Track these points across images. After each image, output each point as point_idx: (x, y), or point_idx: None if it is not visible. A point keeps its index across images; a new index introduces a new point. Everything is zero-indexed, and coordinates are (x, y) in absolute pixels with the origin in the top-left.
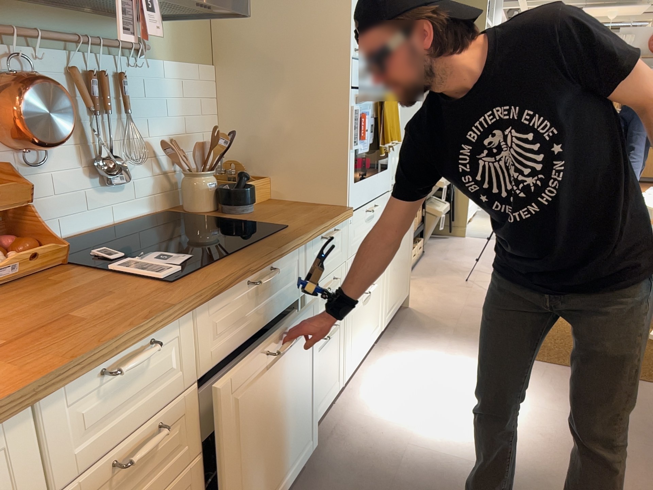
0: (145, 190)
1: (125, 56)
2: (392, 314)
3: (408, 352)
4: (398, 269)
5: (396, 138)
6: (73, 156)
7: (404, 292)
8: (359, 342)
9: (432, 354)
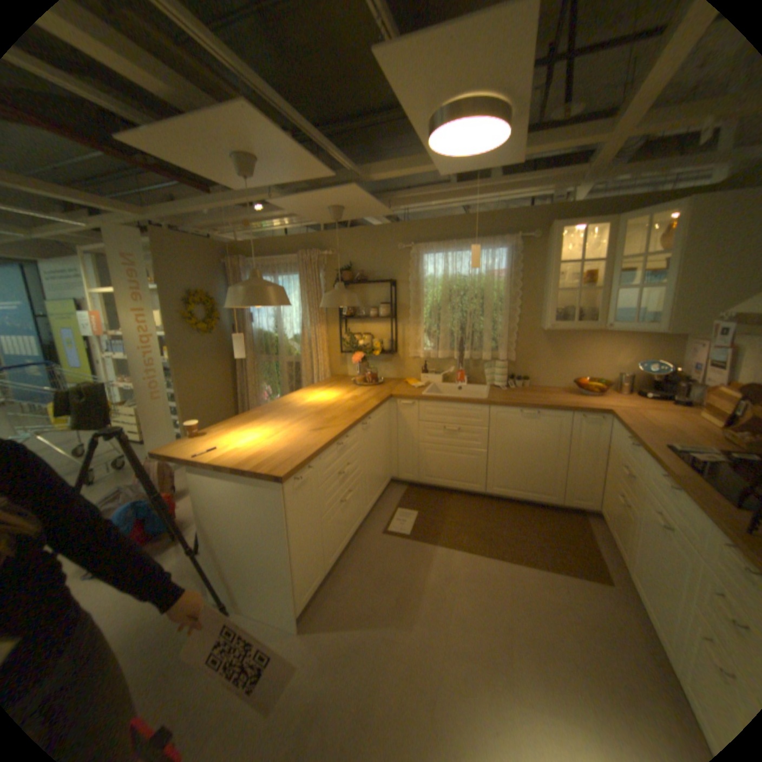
0: None
1: None
2: None
3: None
4: None
5: None
6: None
7: None
8: None
9: None
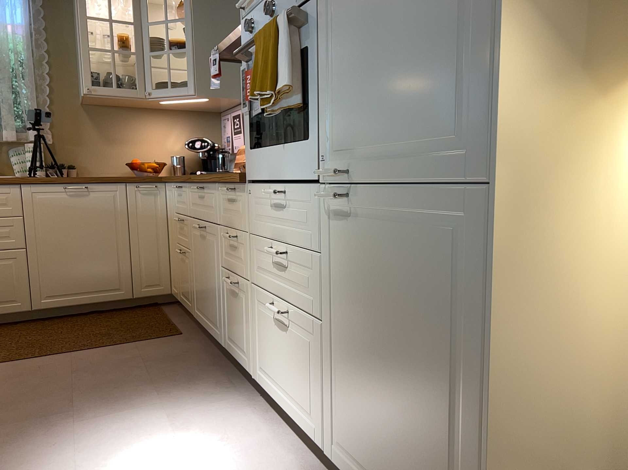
0: None
1: None
2: None
3: None
4: (383, 409)
5: (274, 86)
6: None
7: None
8: (272, 367)
9: None
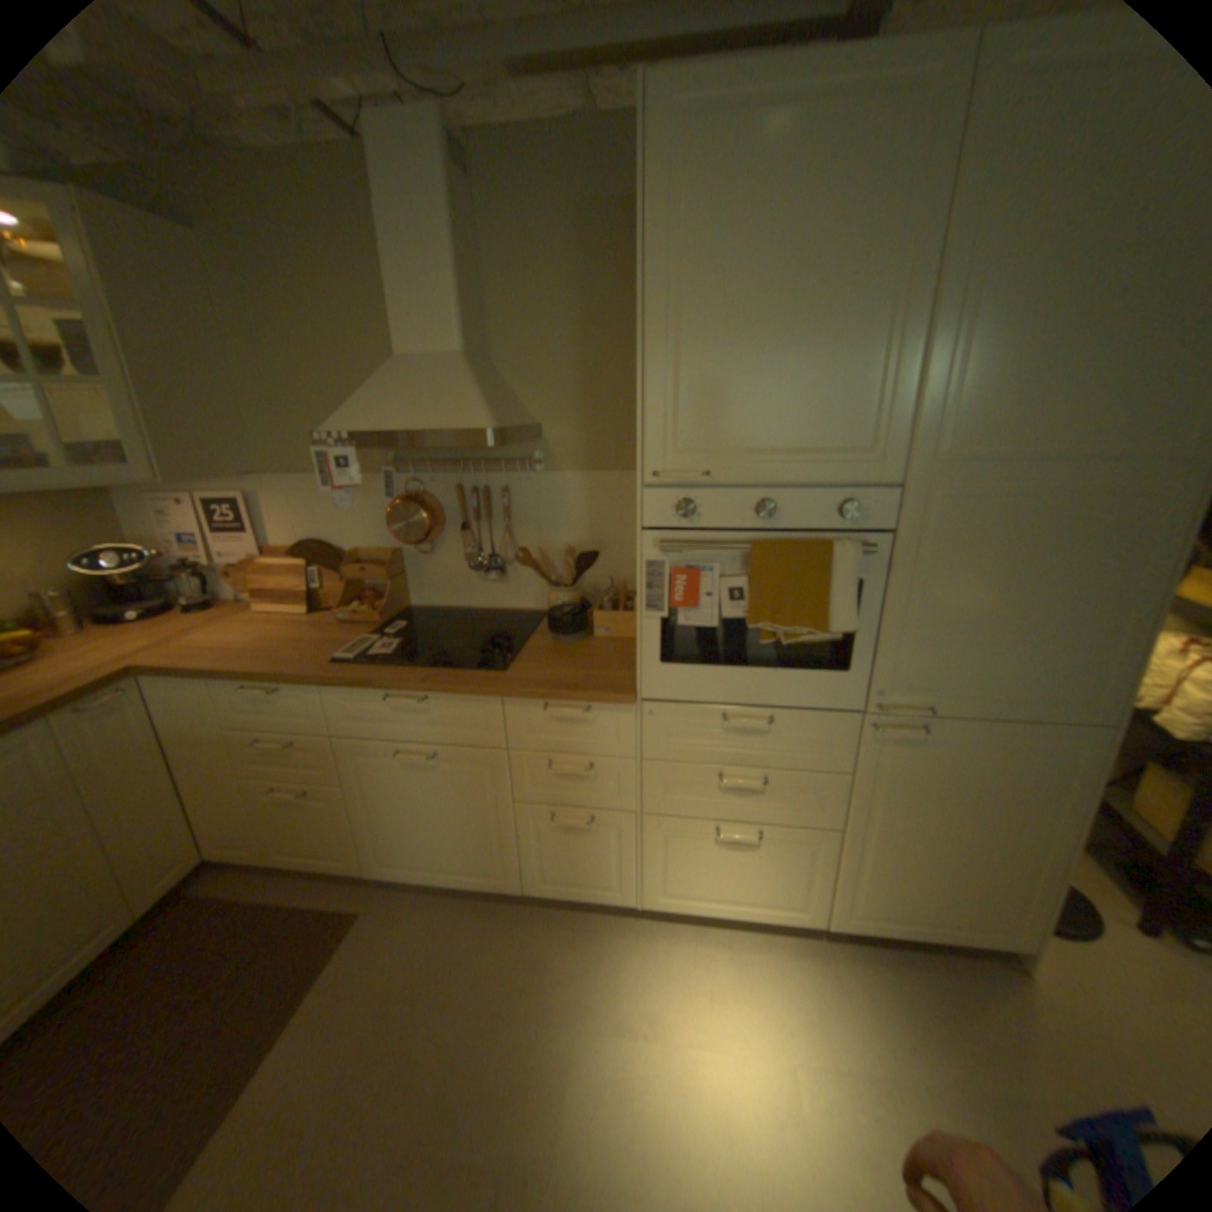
0: (531, 588)
1: (517, 471)
2: (889, 932)
3: (835, 1003)
4: (940, 874)
5: (817, 623)
6: (460, 550)
7: (993, 934)
8: (701, 887)
9: (863, 1054)
